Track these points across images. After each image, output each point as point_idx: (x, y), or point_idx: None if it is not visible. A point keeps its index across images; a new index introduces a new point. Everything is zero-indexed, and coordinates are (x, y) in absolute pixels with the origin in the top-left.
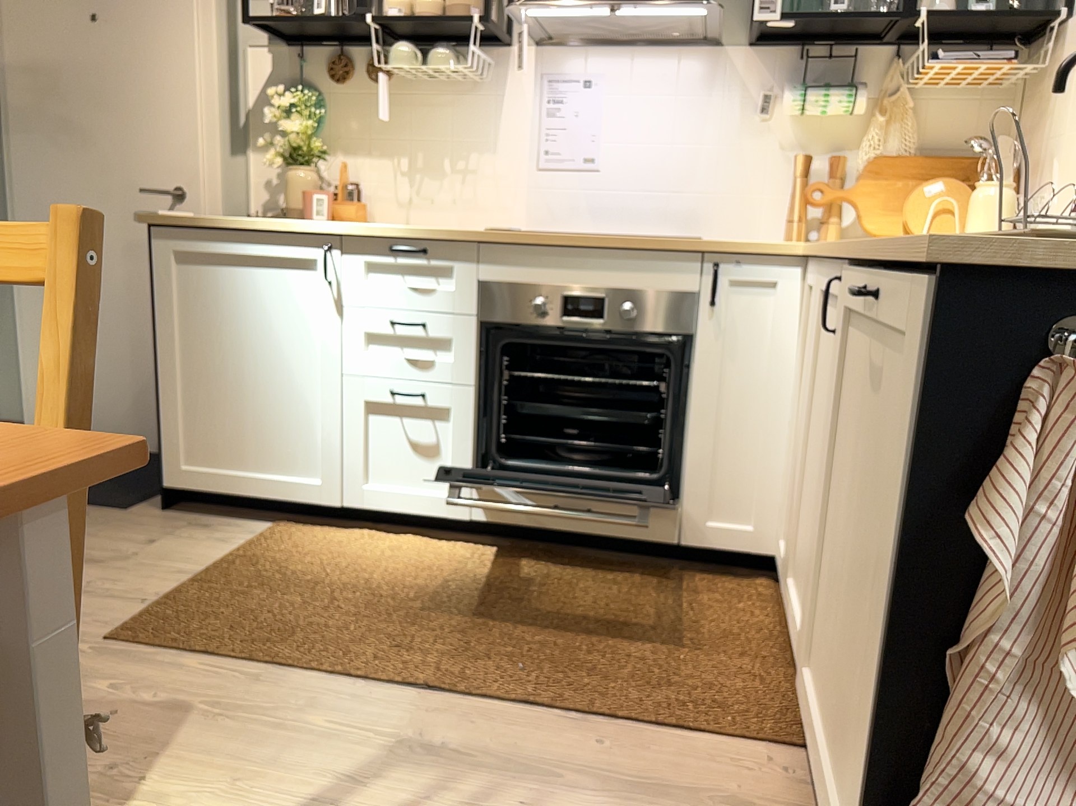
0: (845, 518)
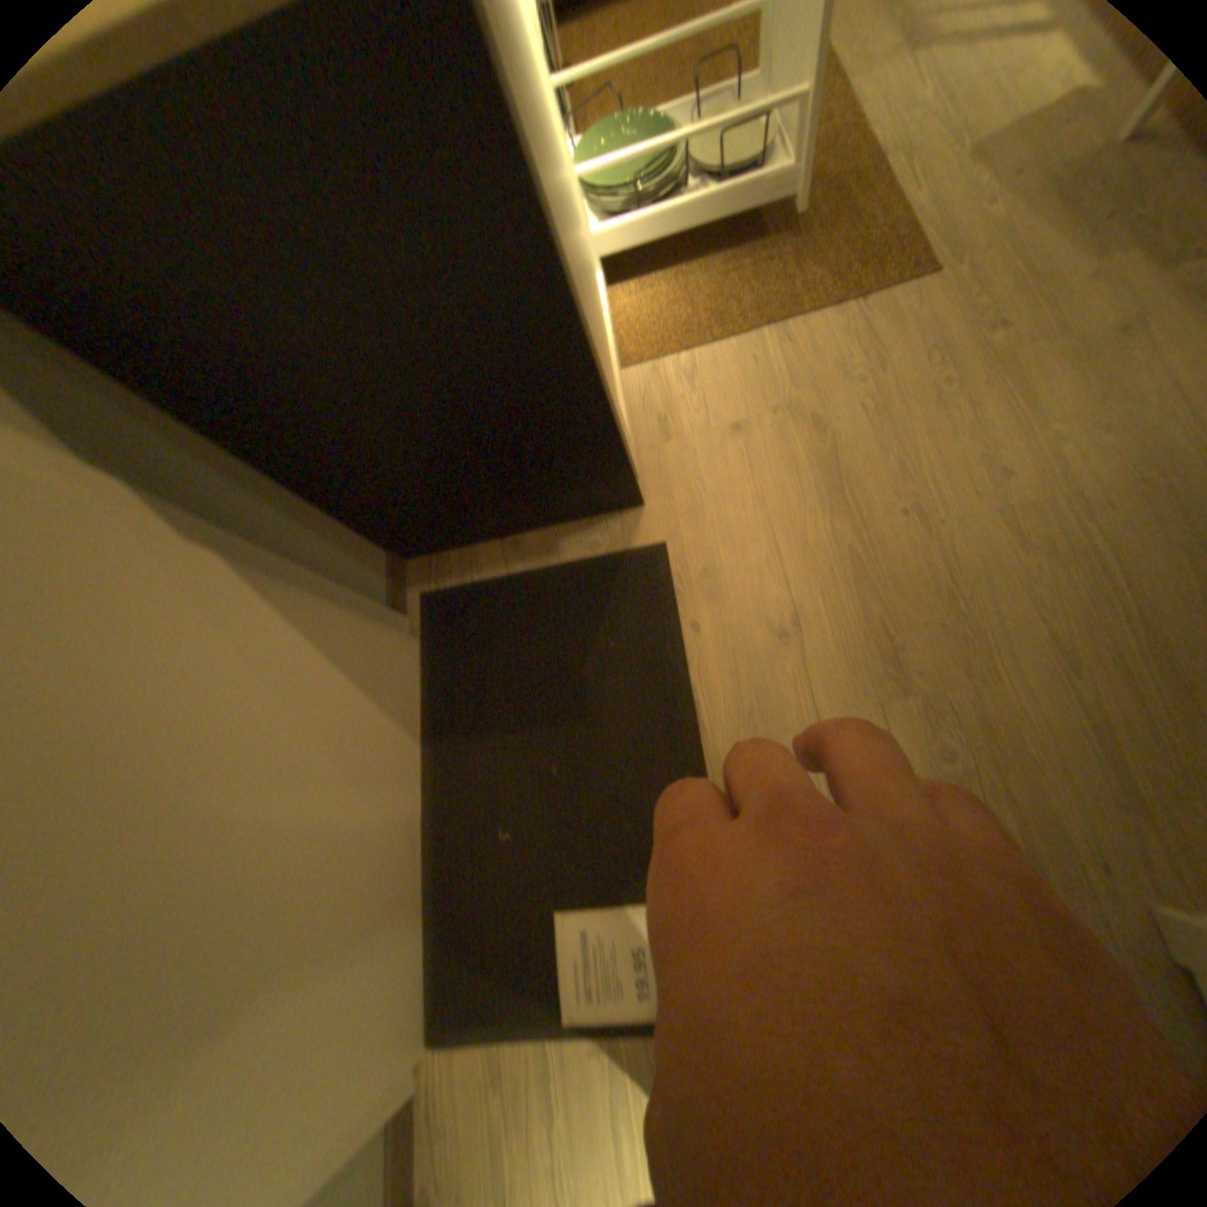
0: None
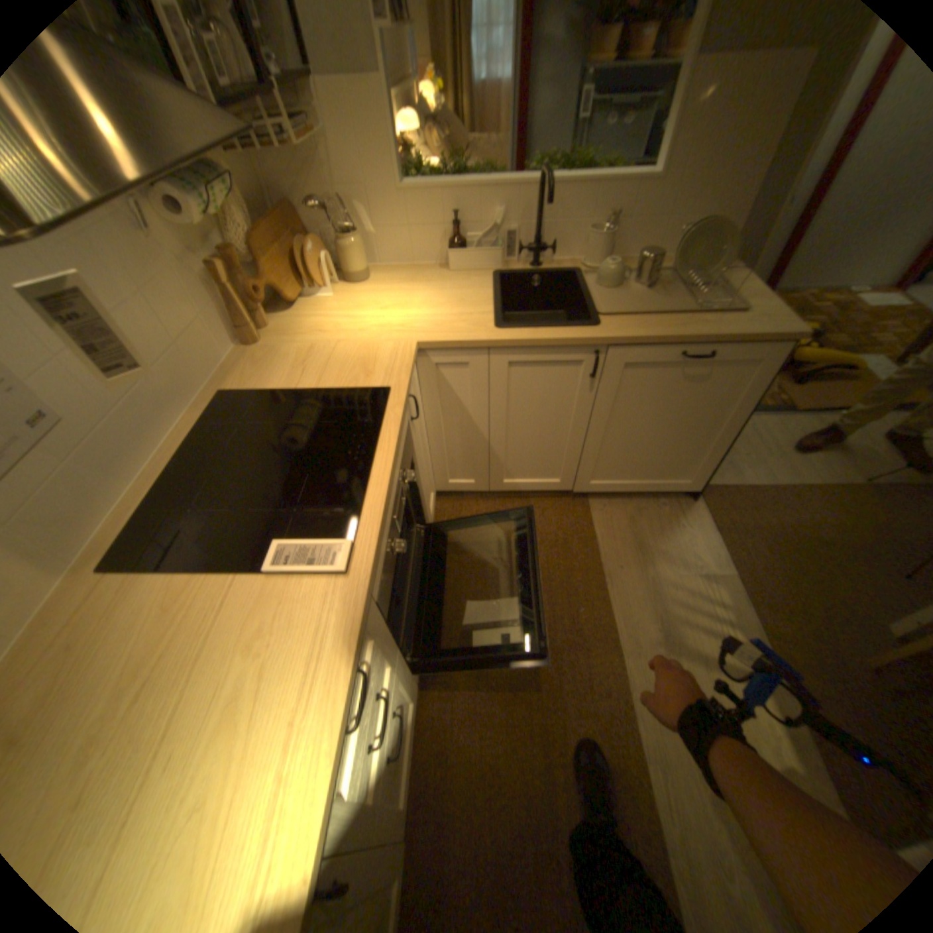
0: (625, 429)
